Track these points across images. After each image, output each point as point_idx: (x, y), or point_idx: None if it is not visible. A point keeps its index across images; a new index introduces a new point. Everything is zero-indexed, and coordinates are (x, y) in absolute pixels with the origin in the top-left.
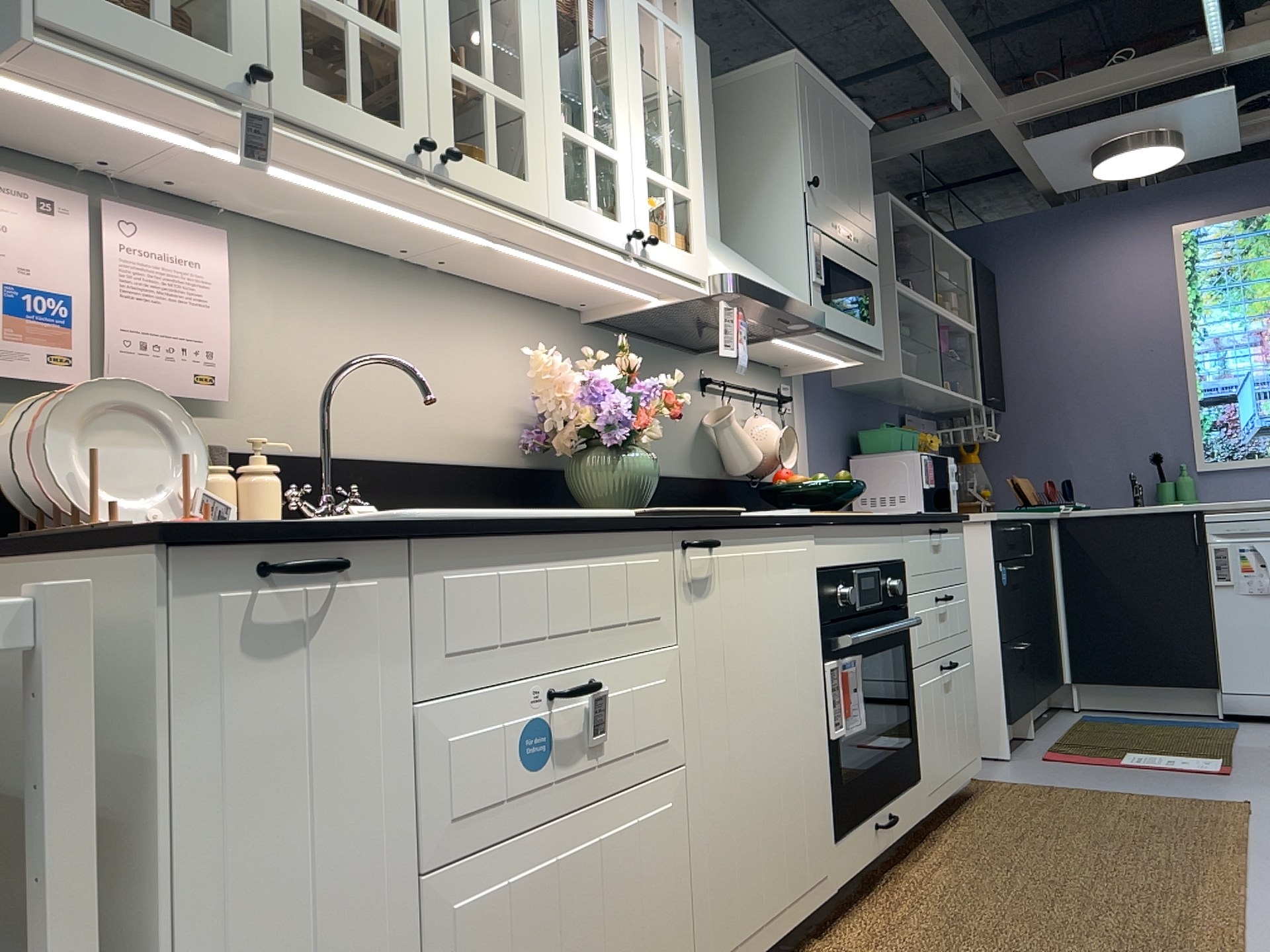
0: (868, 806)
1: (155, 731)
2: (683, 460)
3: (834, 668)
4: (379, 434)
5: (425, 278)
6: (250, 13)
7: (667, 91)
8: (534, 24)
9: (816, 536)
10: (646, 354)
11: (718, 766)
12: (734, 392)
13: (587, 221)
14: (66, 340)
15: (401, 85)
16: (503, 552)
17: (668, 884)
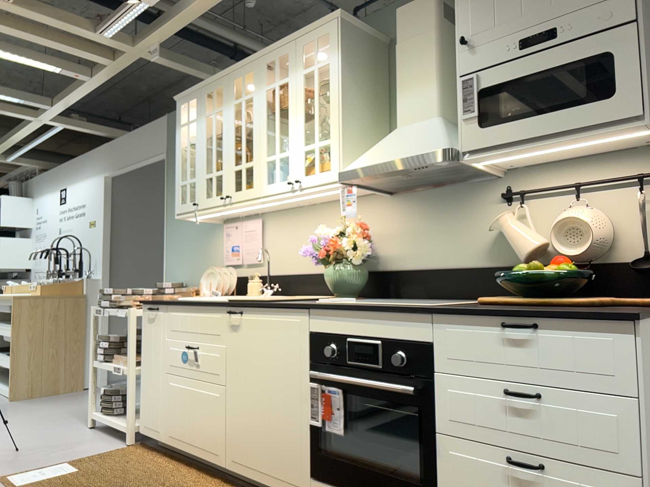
0: (350, 486)
1: (142, 331)
2: (475, 256)
3: (314, 387)
4: (299, 265)
5: (314, 207)
6: (198, 190)
7: (317, 100)
8: (256, 131)
9: (309, 315)
10: (438, 196)
11: (237, 394)
12: (552, 192)
13: (273, 188)
14: (238, 254)
15: (222, 183)
16: (181, 309)
17: (216, 419)
